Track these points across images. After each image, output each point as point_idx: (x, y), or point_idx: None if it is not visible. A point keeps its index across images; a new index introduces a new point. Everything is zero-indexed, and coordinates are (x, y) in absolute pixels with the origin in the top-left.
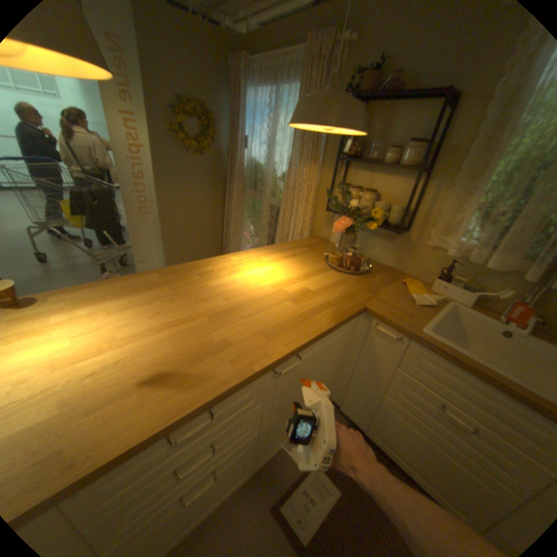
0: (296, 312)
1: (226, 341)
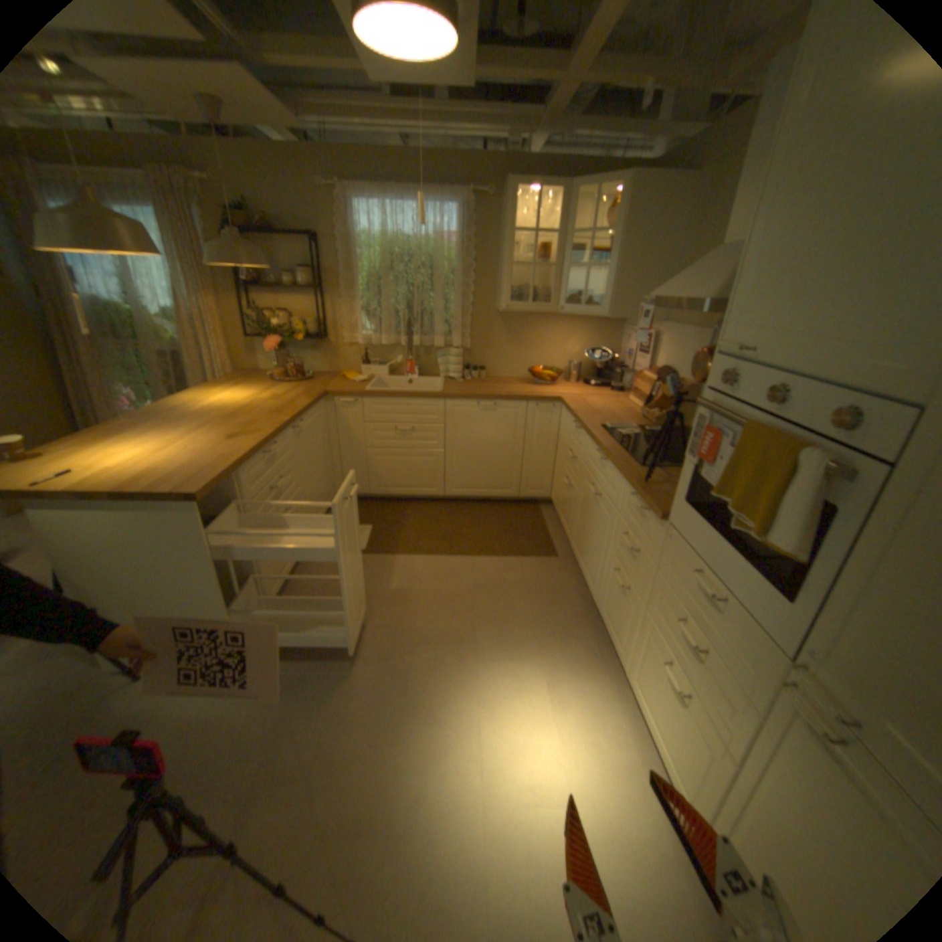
0: (280, 403)
1: (251, 420)
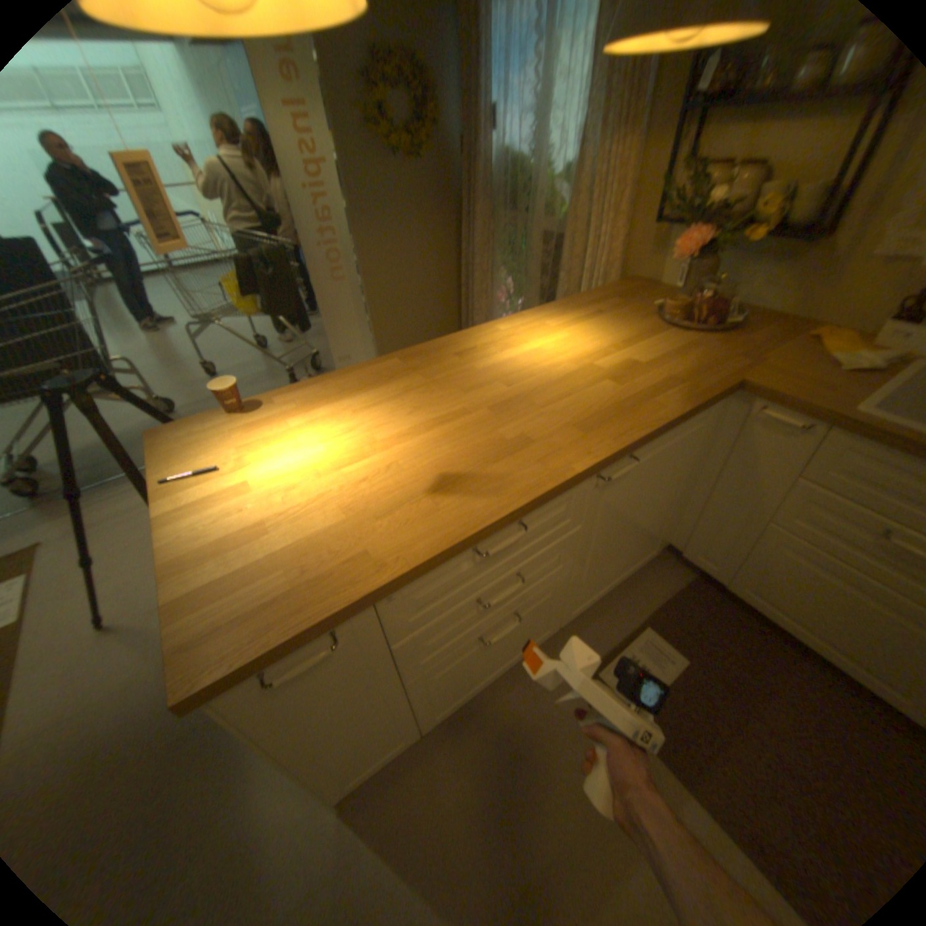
0: (622, 394)
1: (525, 437)
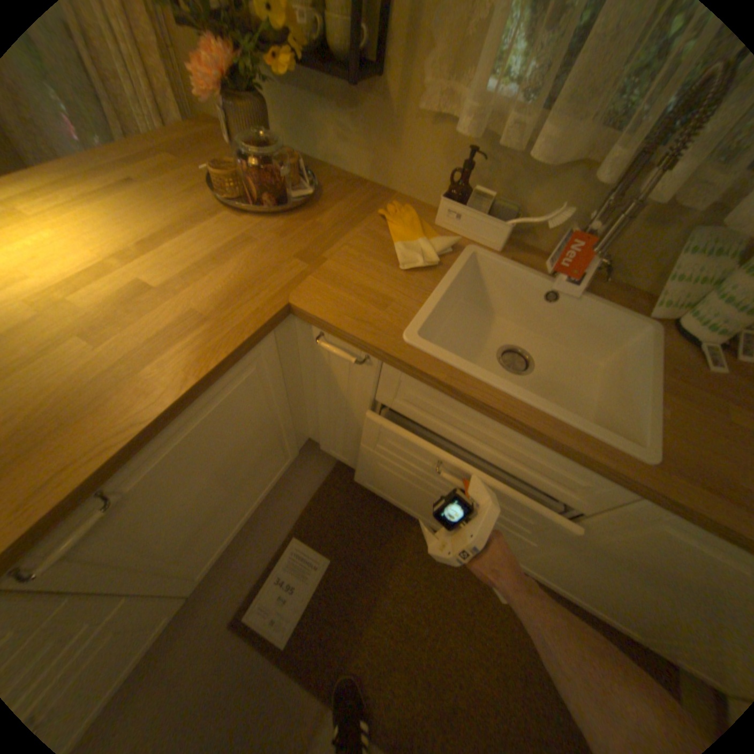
0: (84, 373)
1: None
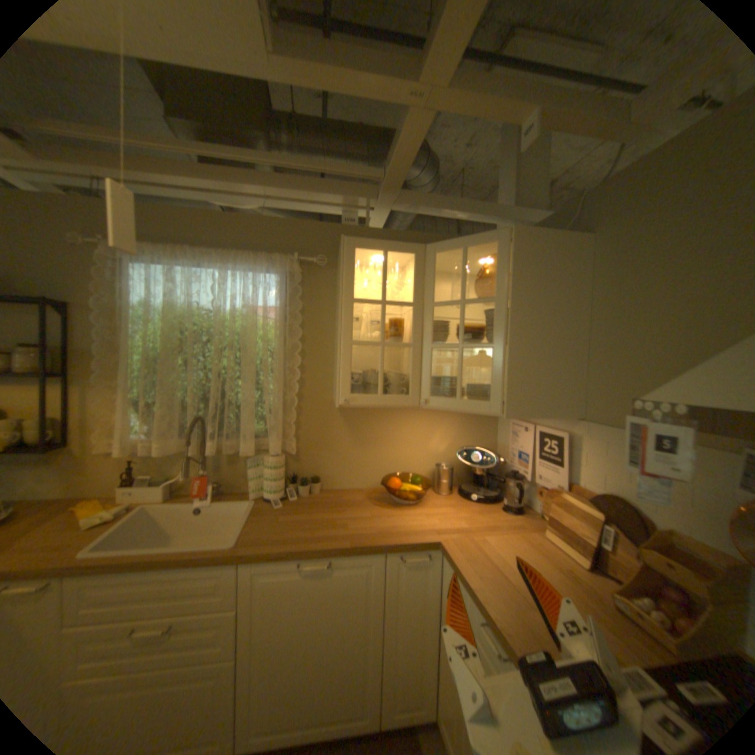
0: None
1: None
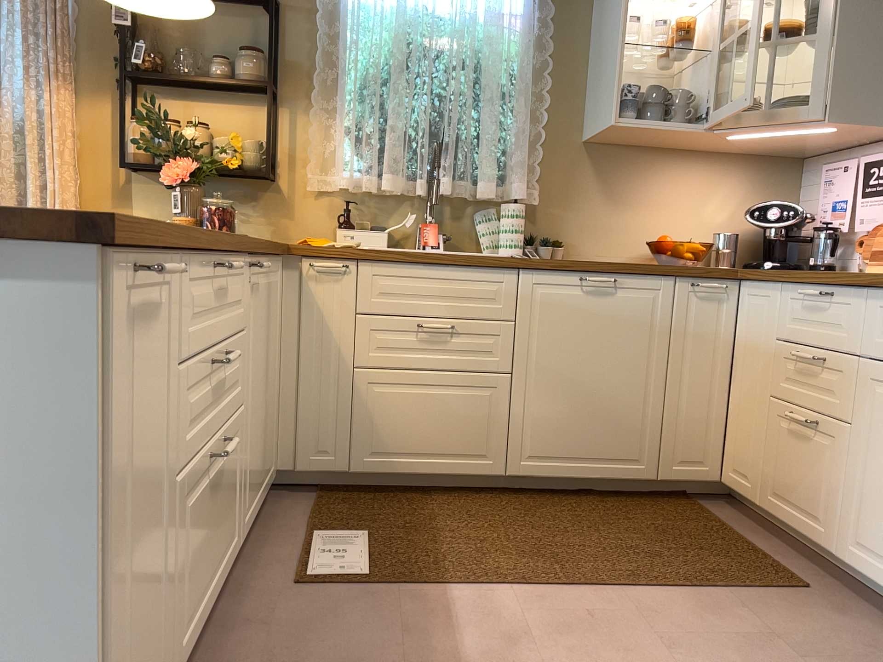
0: None
1: None
